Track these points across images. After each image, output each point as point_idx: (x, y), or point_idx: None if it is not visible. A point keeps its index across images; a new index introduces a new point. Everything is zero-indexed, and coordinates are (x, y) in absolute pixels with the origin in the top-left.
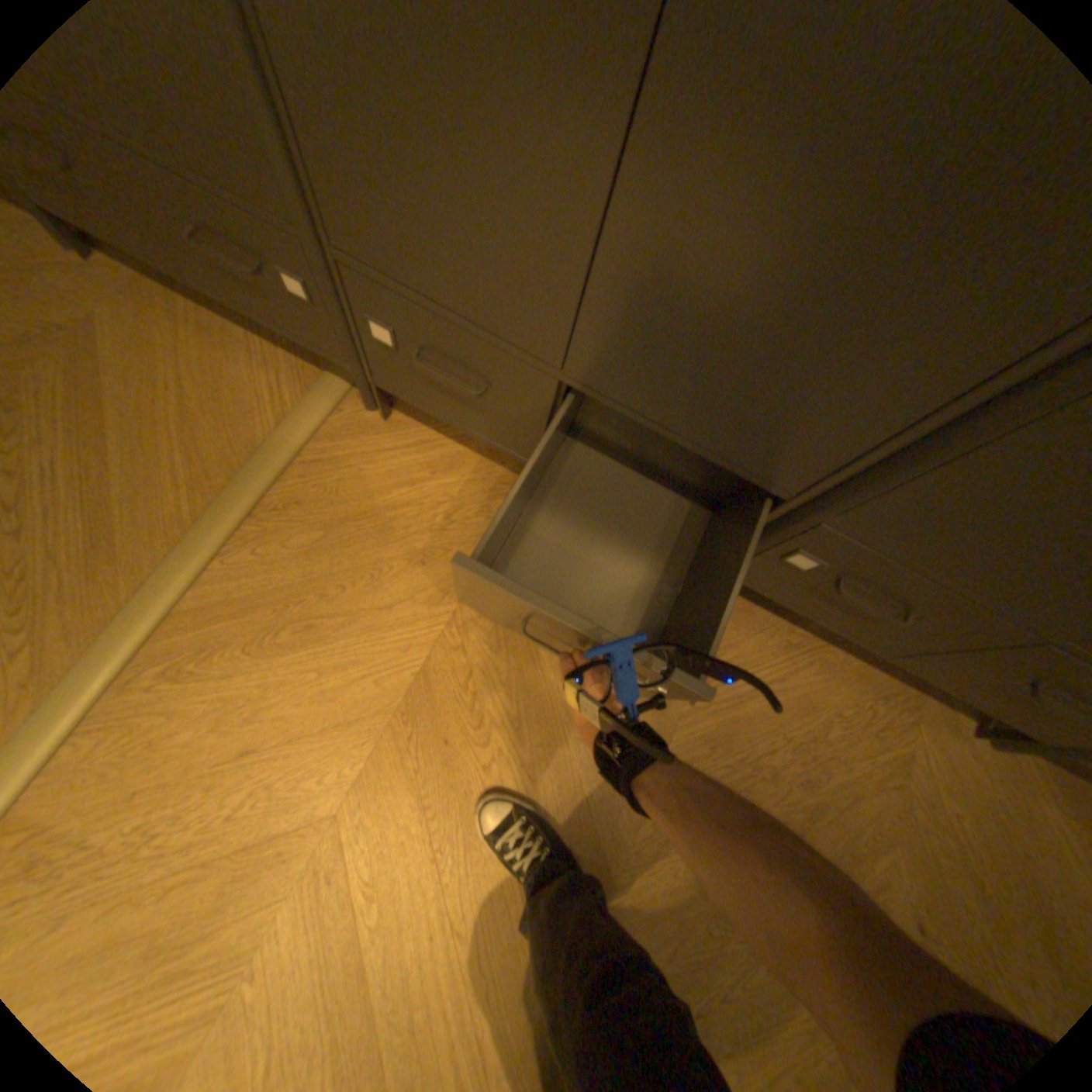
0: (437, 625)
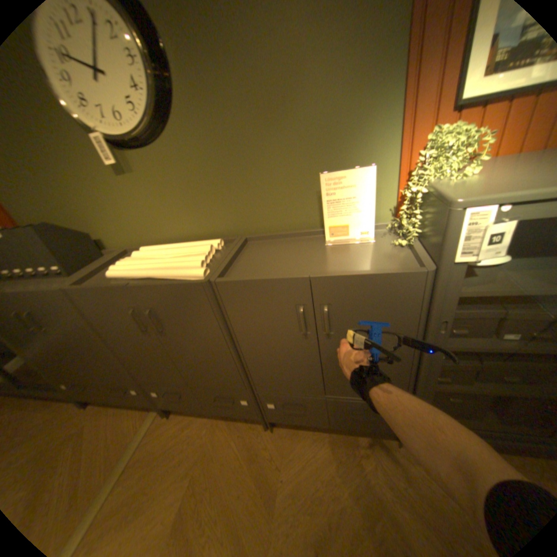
0: (183, 487)
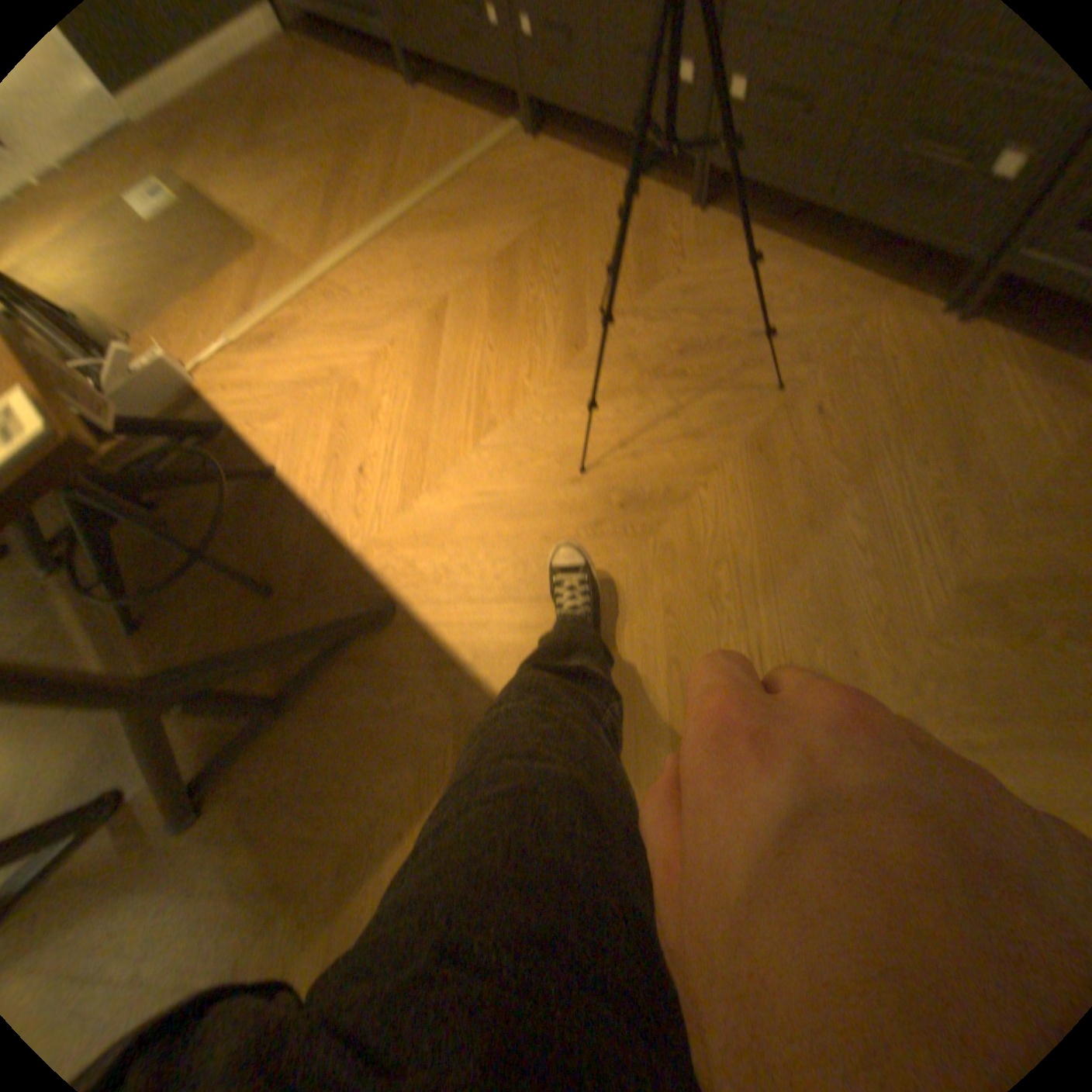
0: (529, 223)
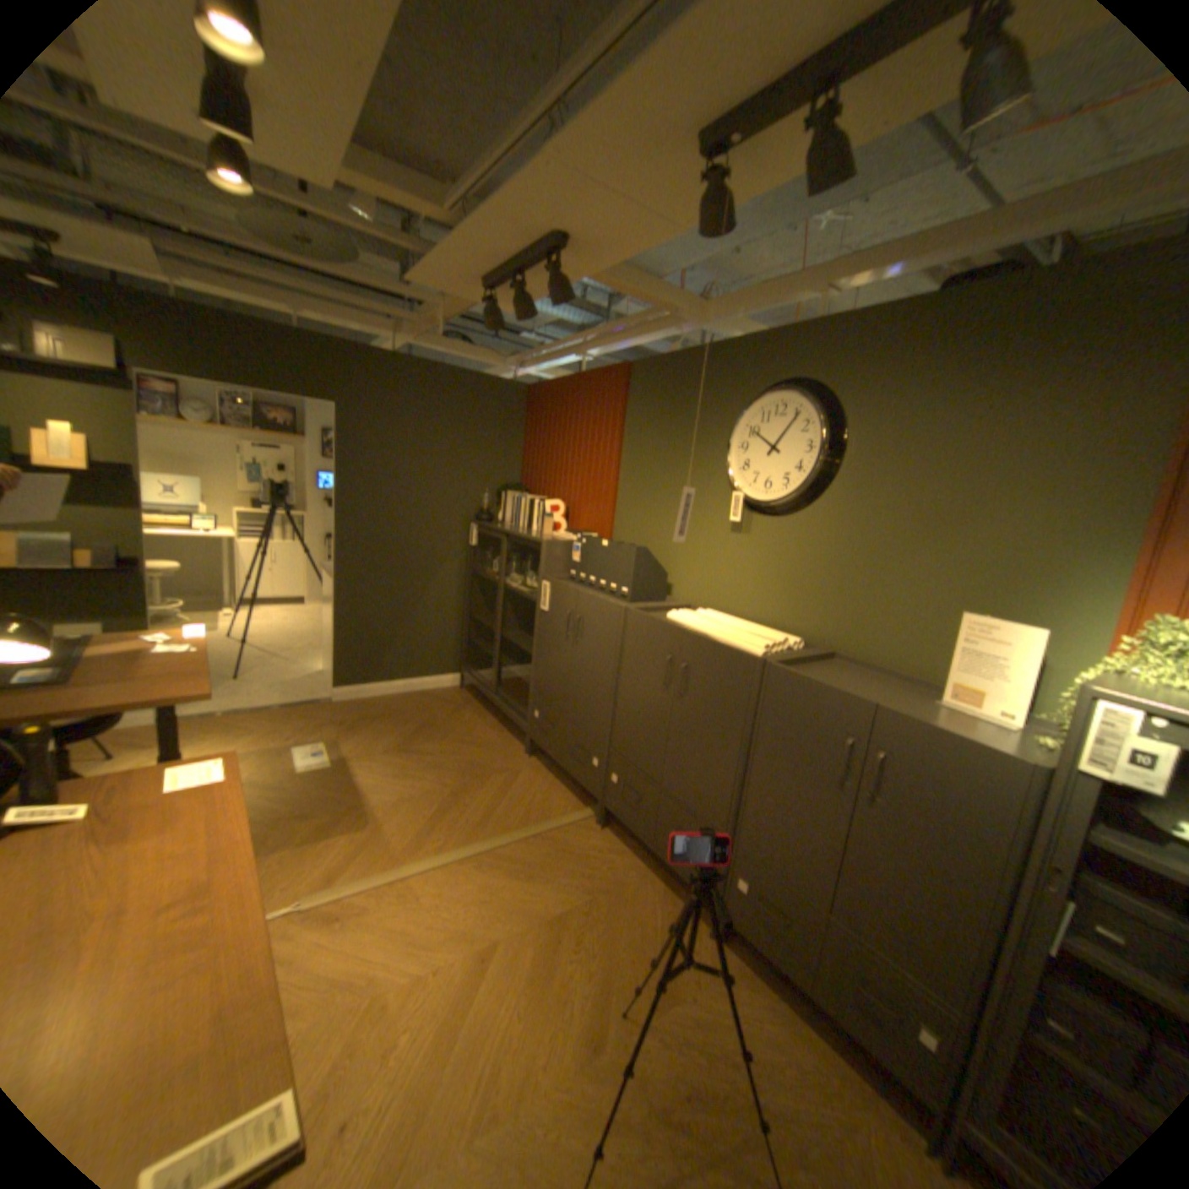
0: (582, 902)
